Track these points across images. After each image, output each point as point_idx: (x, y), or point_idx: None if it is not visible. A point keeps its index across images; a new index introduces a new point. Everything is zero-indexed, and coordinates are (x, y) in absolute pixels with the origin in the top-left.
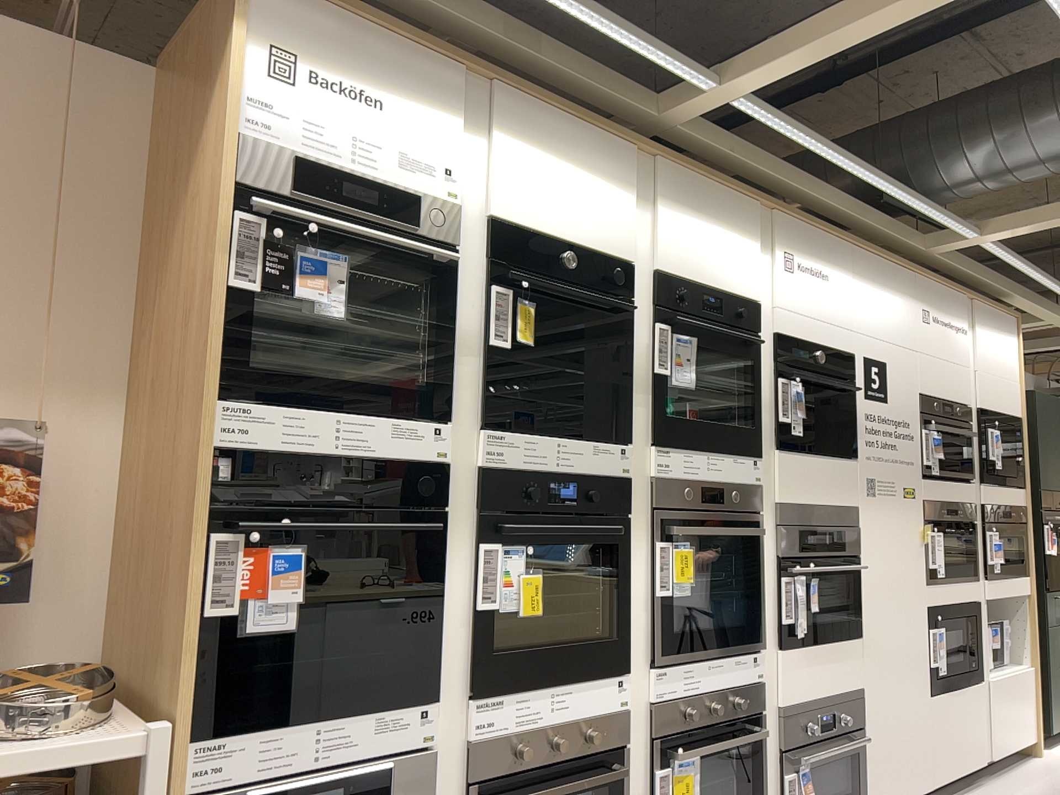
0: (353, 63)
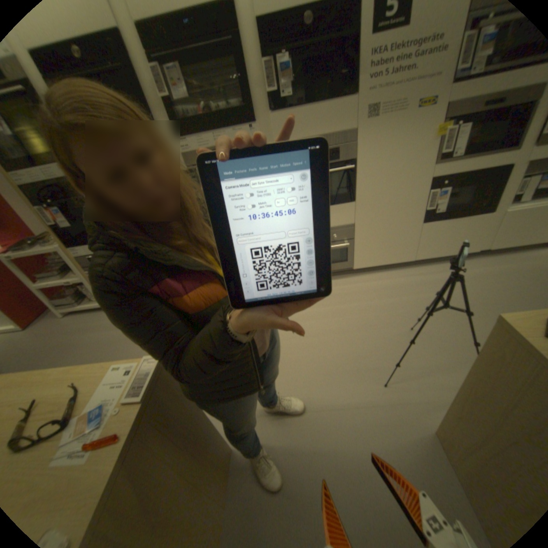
0: None
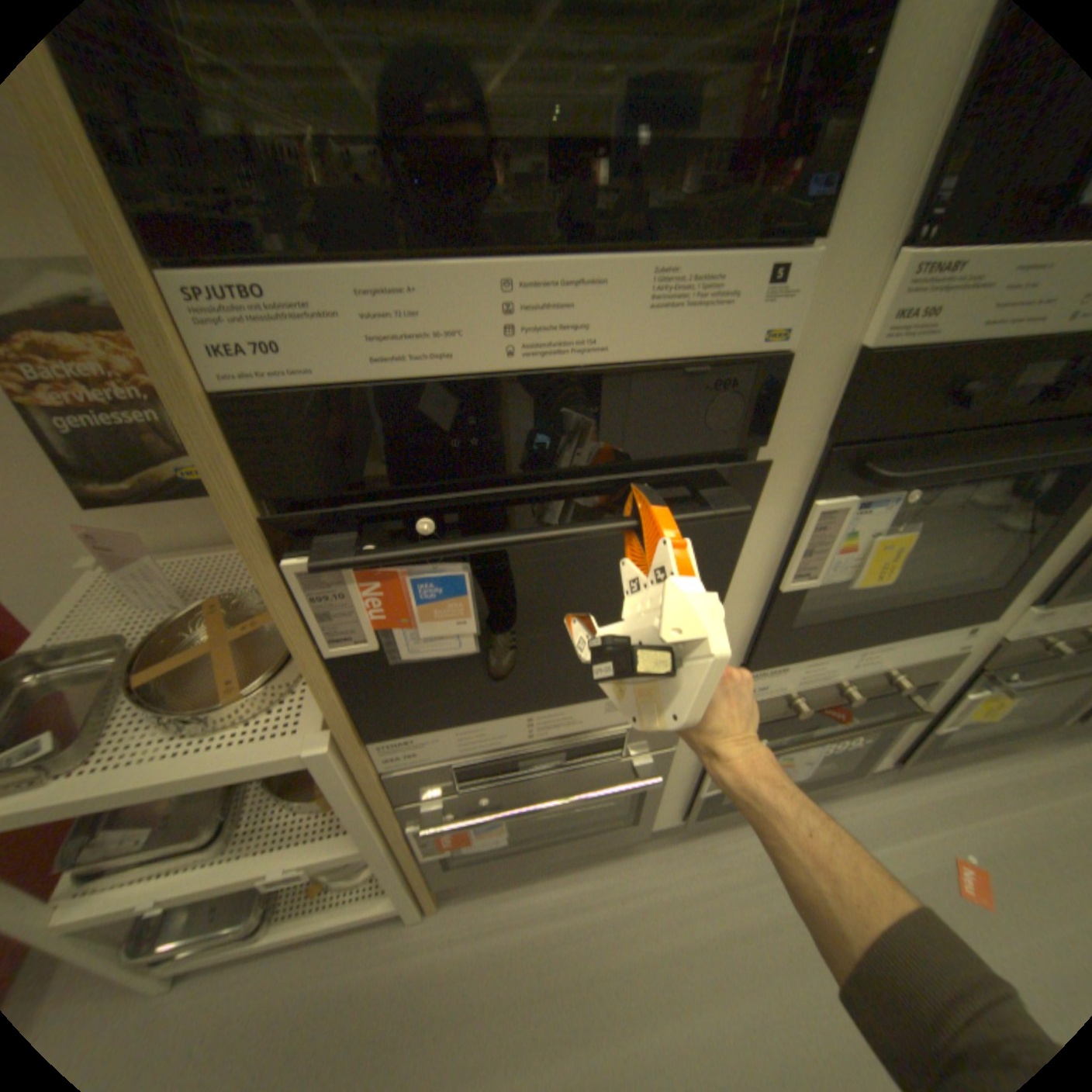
0: None
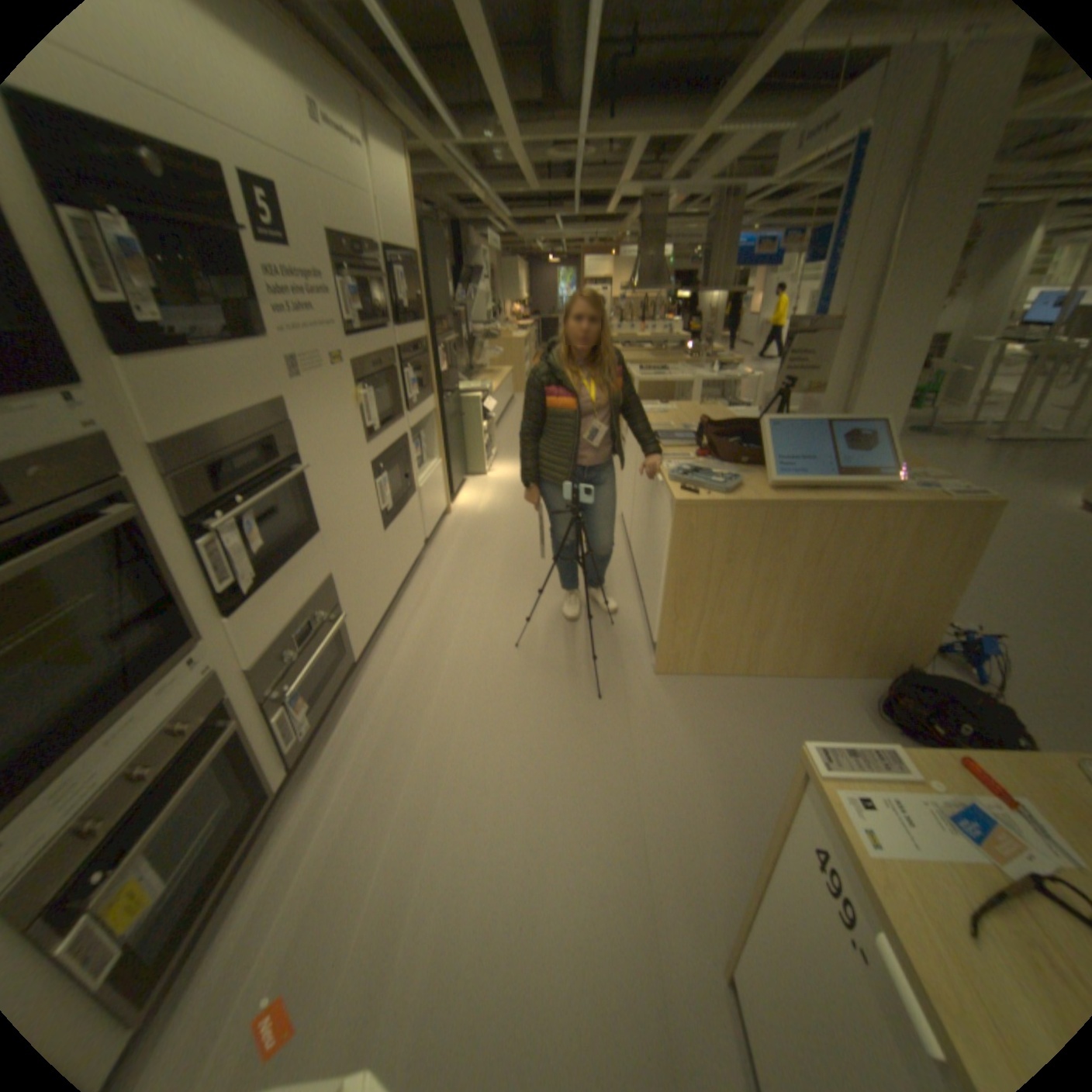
0: None
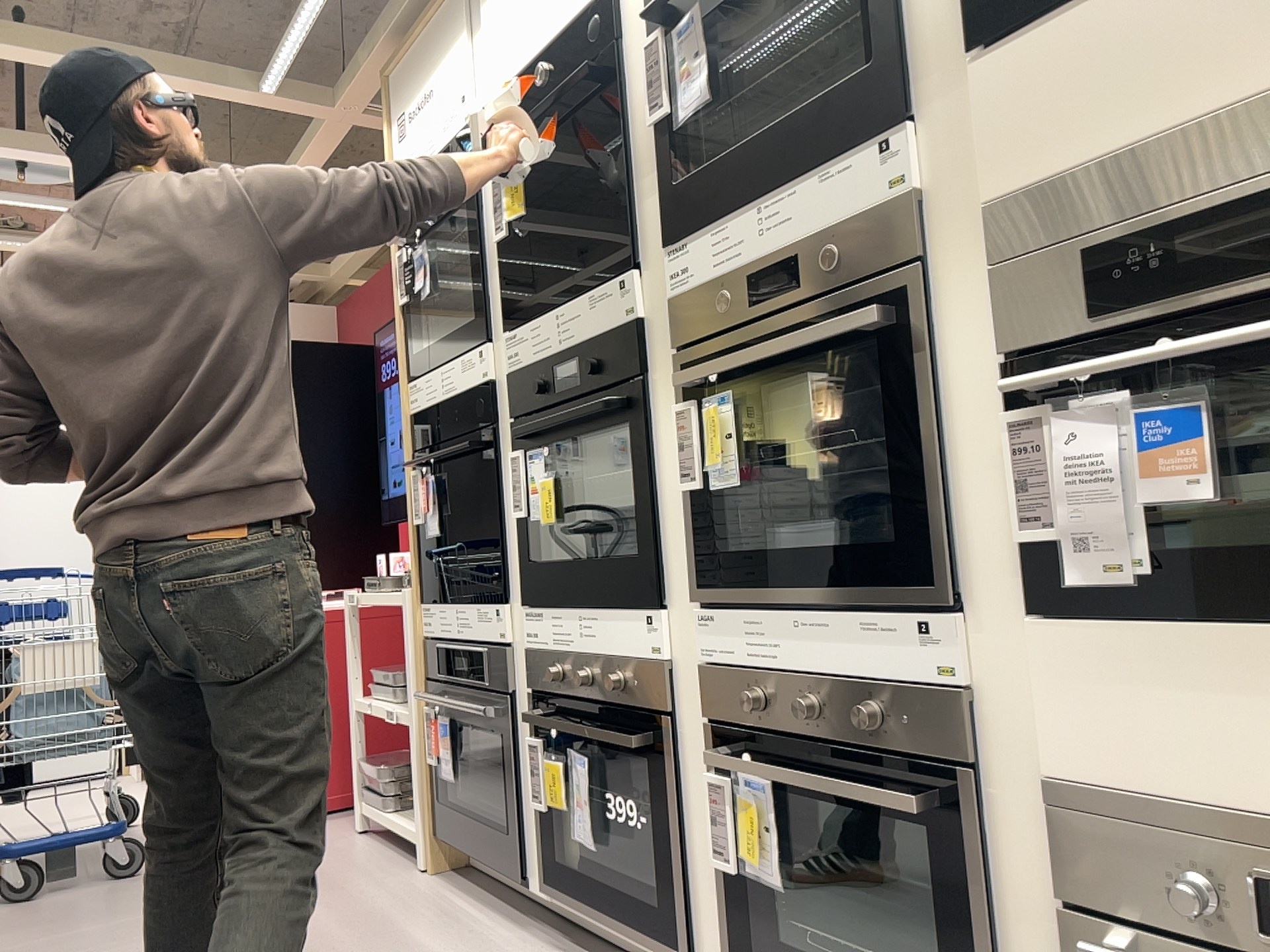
0: (414, 74)
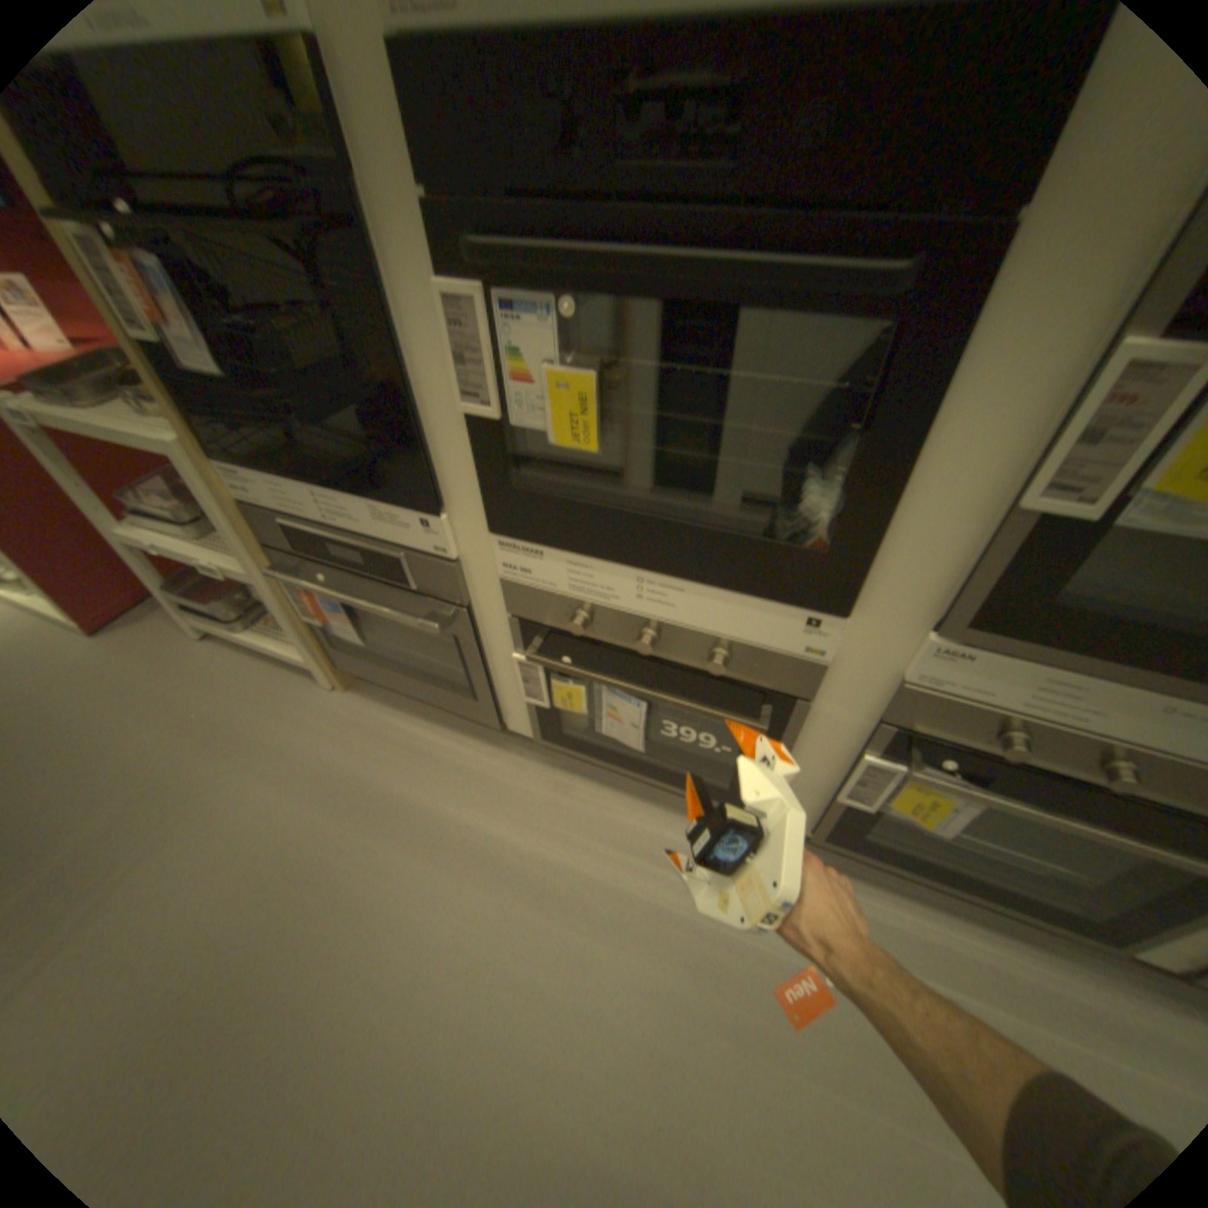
0: None
